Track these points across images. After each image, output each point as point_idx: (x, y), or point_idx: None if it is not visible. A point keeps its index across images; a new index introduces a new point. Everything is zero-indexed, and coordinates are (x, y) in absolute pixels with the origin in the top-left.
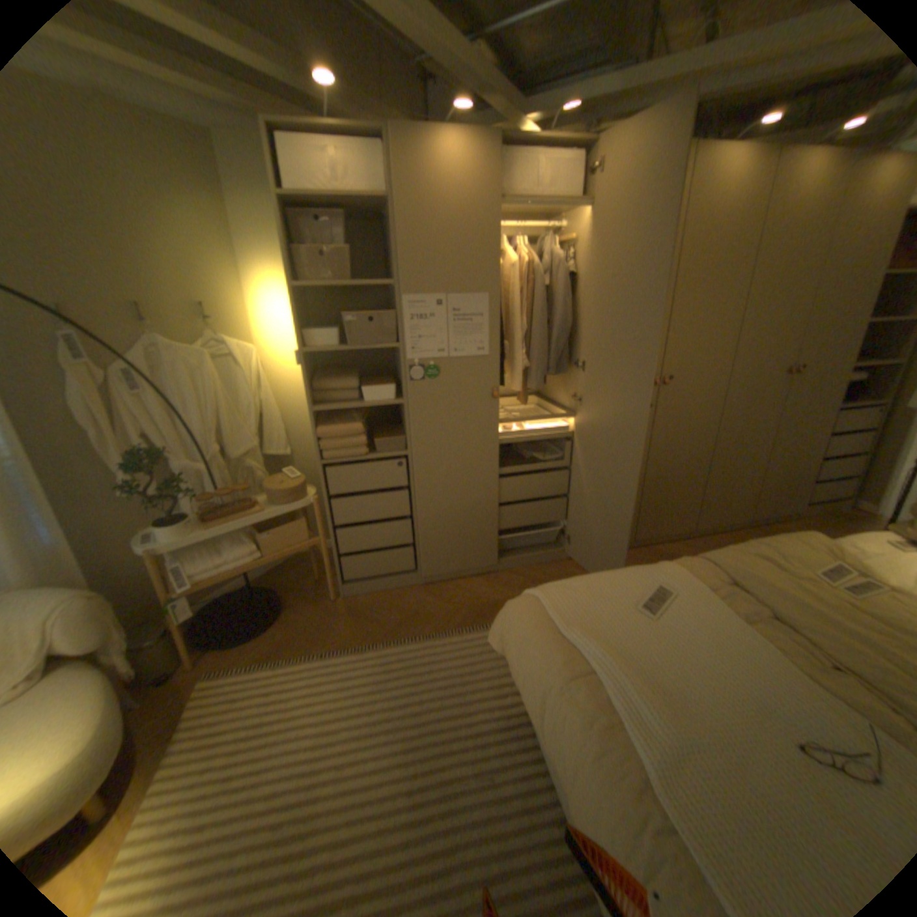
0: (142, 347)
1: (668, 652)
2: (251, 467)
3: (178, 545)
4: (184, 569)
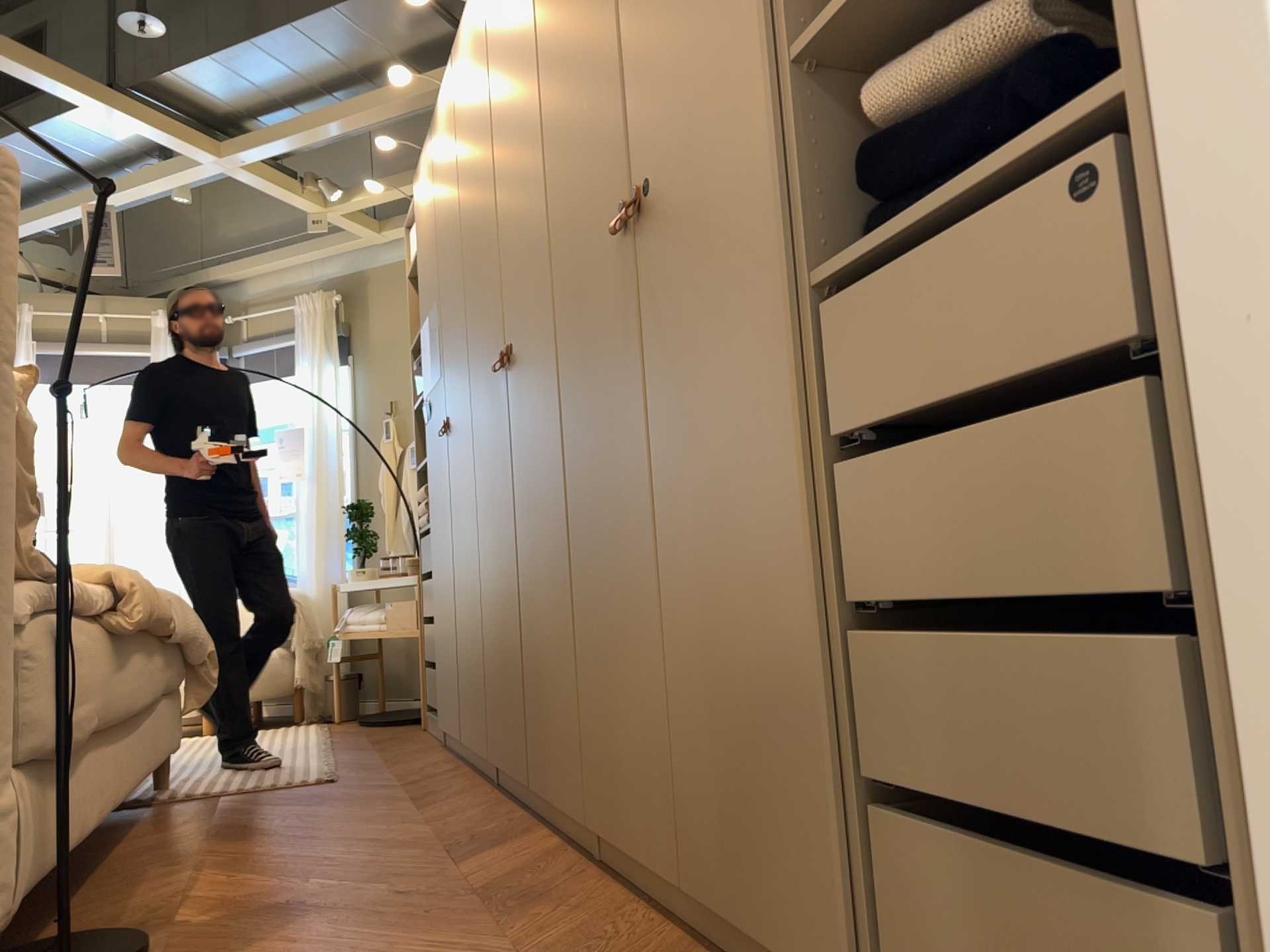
0: None
1: None
2: None
3: (354, 585)
4: (357, 611)
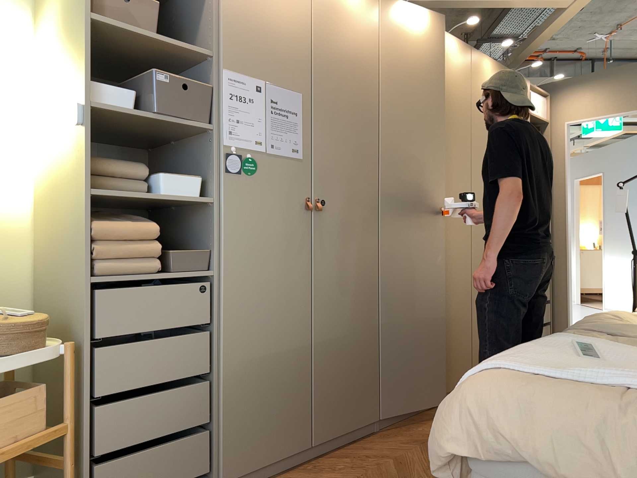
0: None
1: None
2: None
3: None
4: None
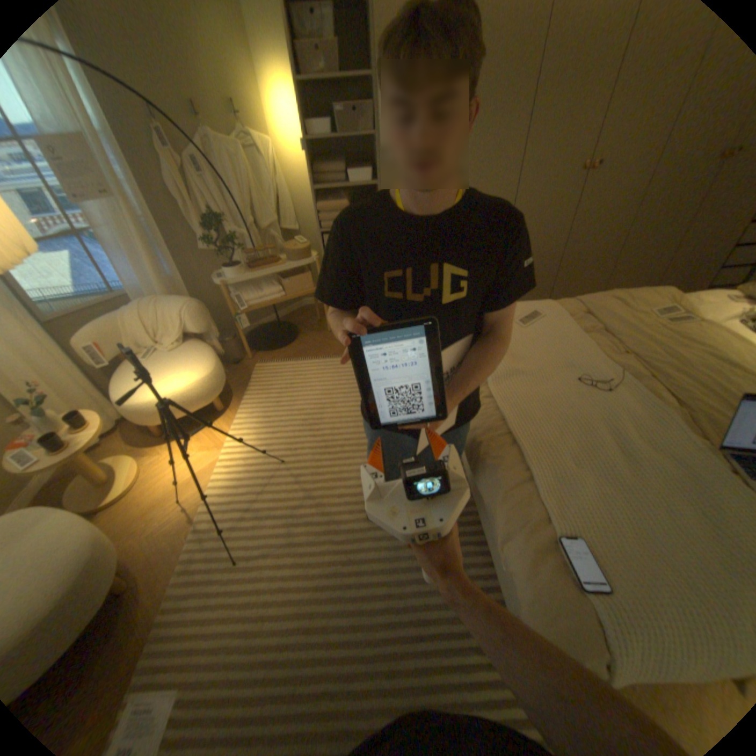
0: (197, 138)
1: (523, 340)
2: (272, 237)
3: (237, 281)
4: (241, 297)
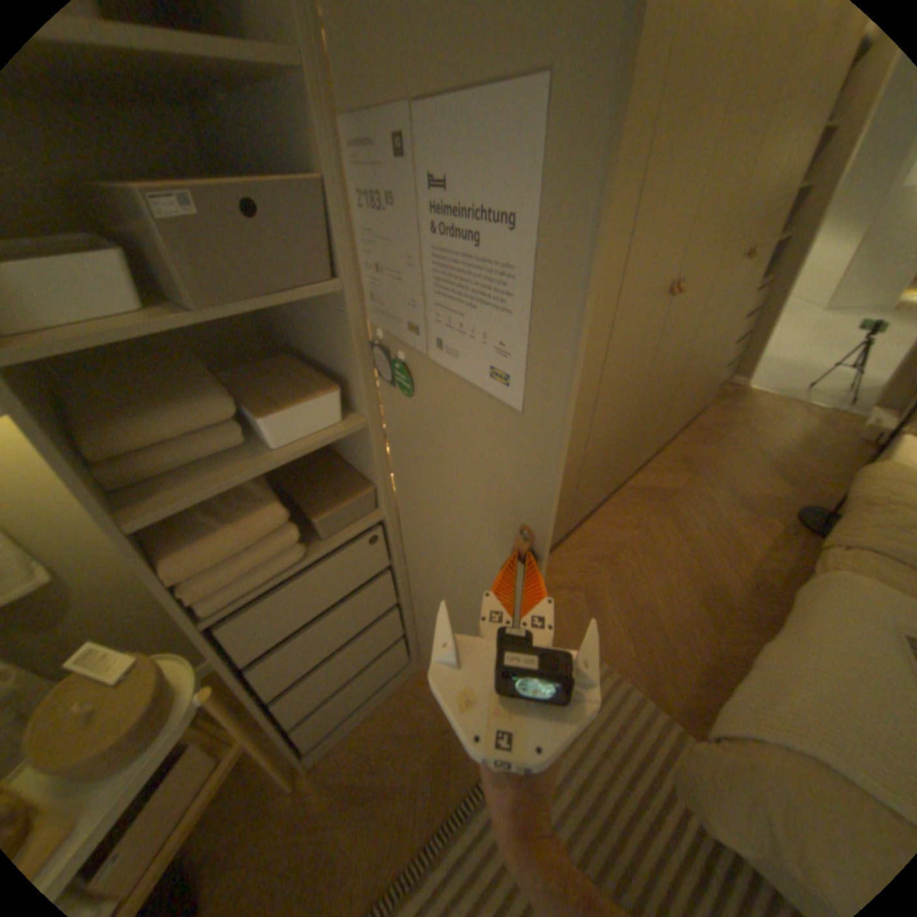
0: None
1: None
2: None
3: None
4: None
